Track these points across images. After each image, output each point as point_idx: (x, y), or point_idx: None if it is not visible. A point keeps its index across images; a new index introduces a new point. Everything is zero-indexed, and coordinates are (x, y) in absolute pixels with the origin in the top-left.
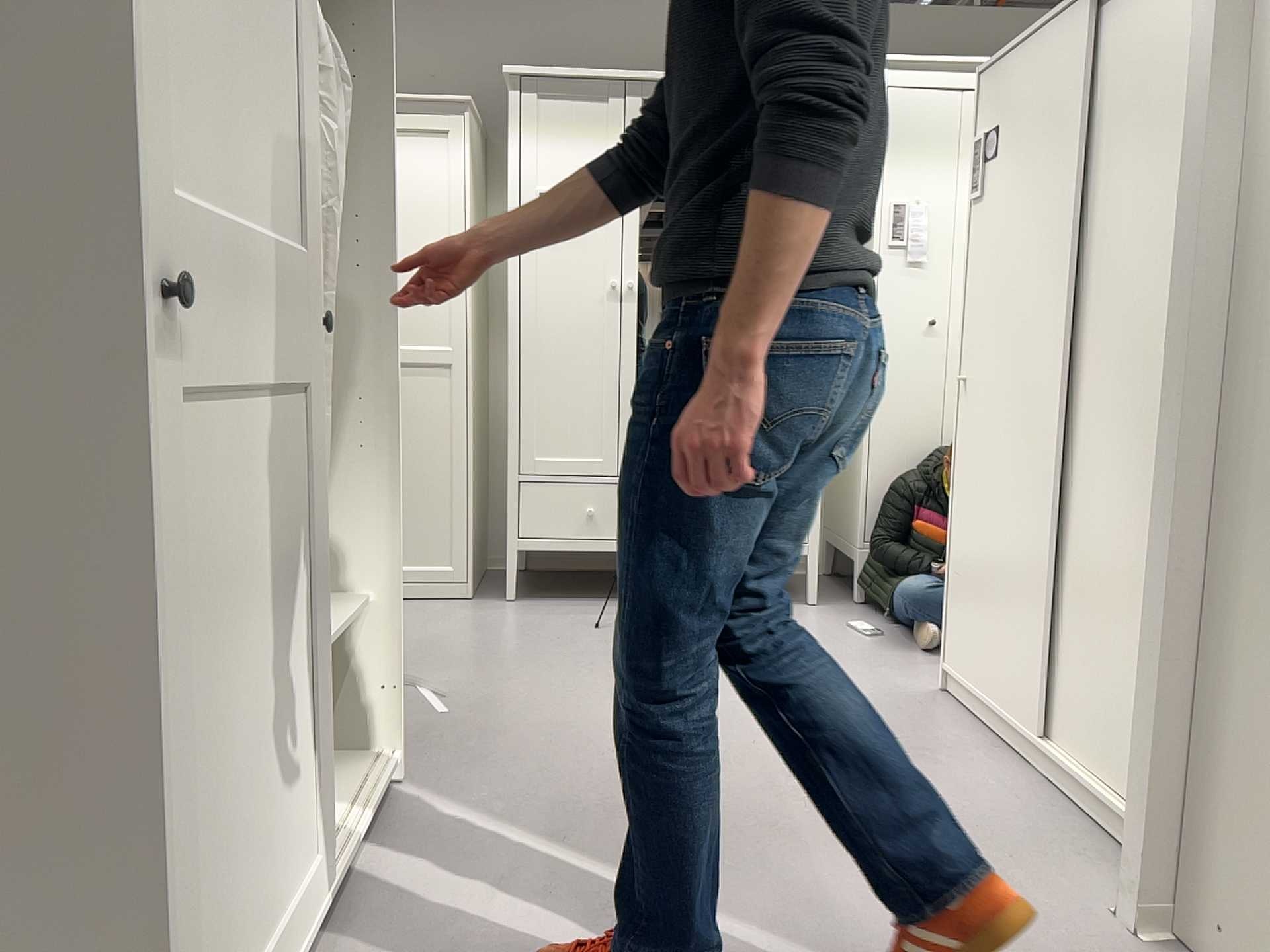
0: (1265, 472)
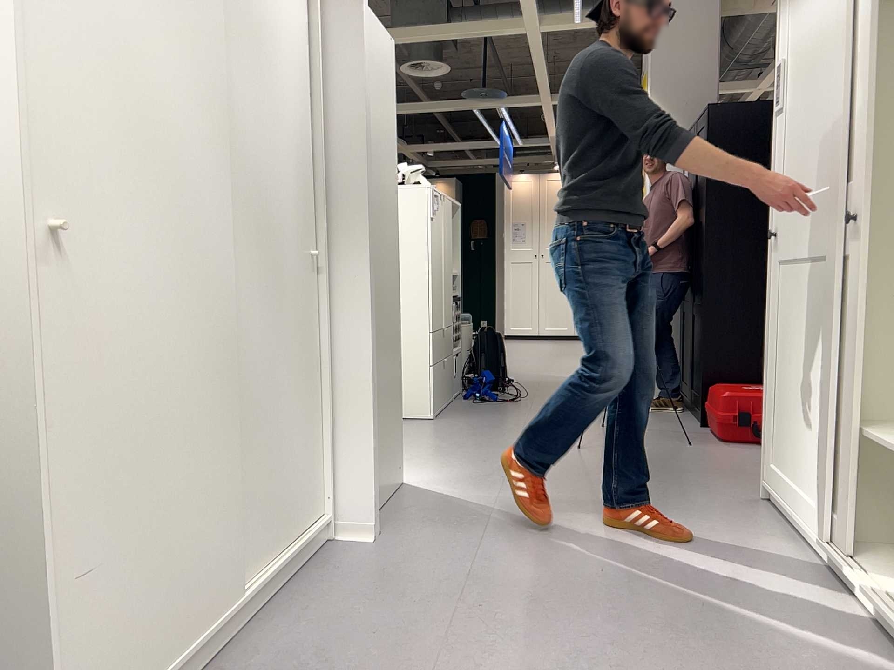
0: (373, 288)
